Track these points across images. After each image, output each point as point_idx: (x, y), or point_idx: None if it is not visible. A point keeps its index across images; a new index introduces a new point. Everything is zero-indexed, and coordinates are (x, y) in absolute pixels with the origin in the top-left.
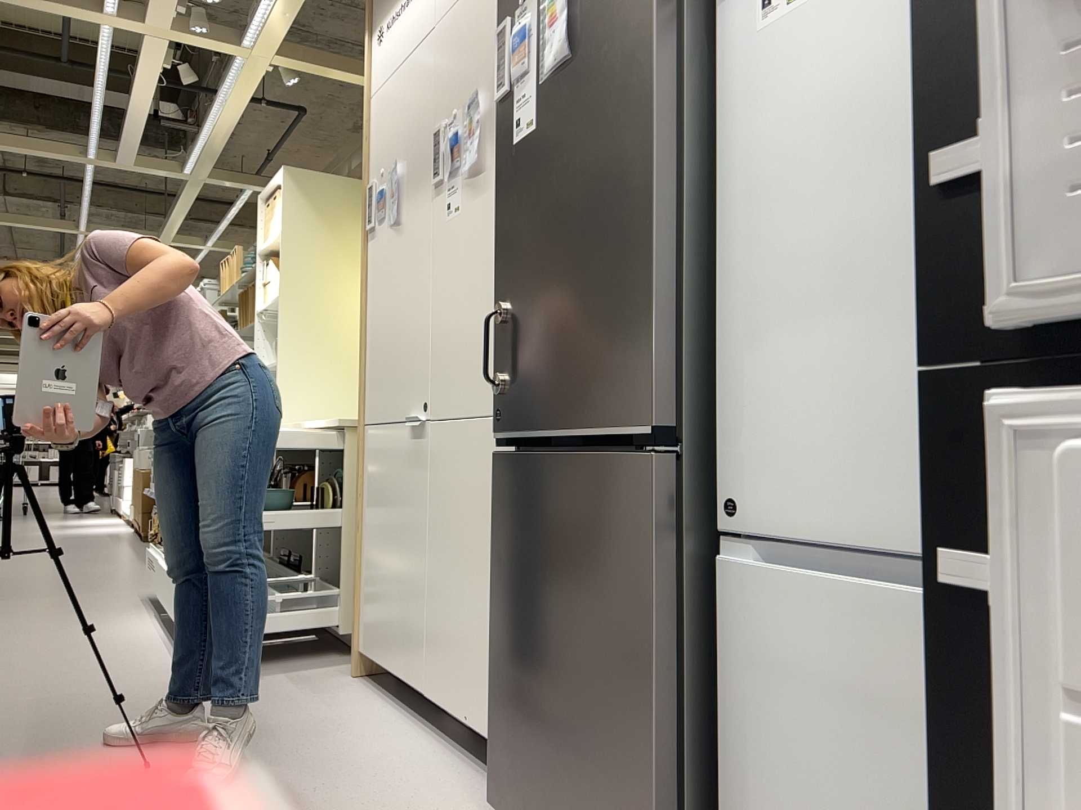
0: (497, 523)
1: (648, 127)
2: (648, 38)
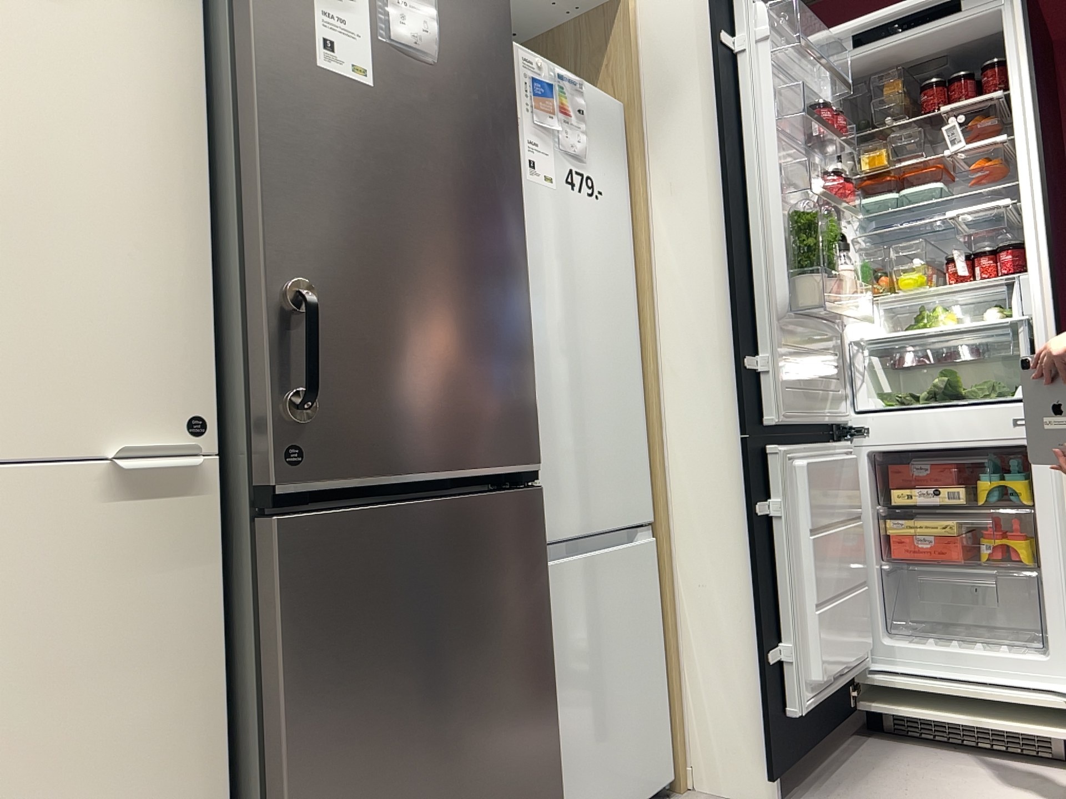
0: (295, 626)
1: (517, 206)
2: (513, 131)
